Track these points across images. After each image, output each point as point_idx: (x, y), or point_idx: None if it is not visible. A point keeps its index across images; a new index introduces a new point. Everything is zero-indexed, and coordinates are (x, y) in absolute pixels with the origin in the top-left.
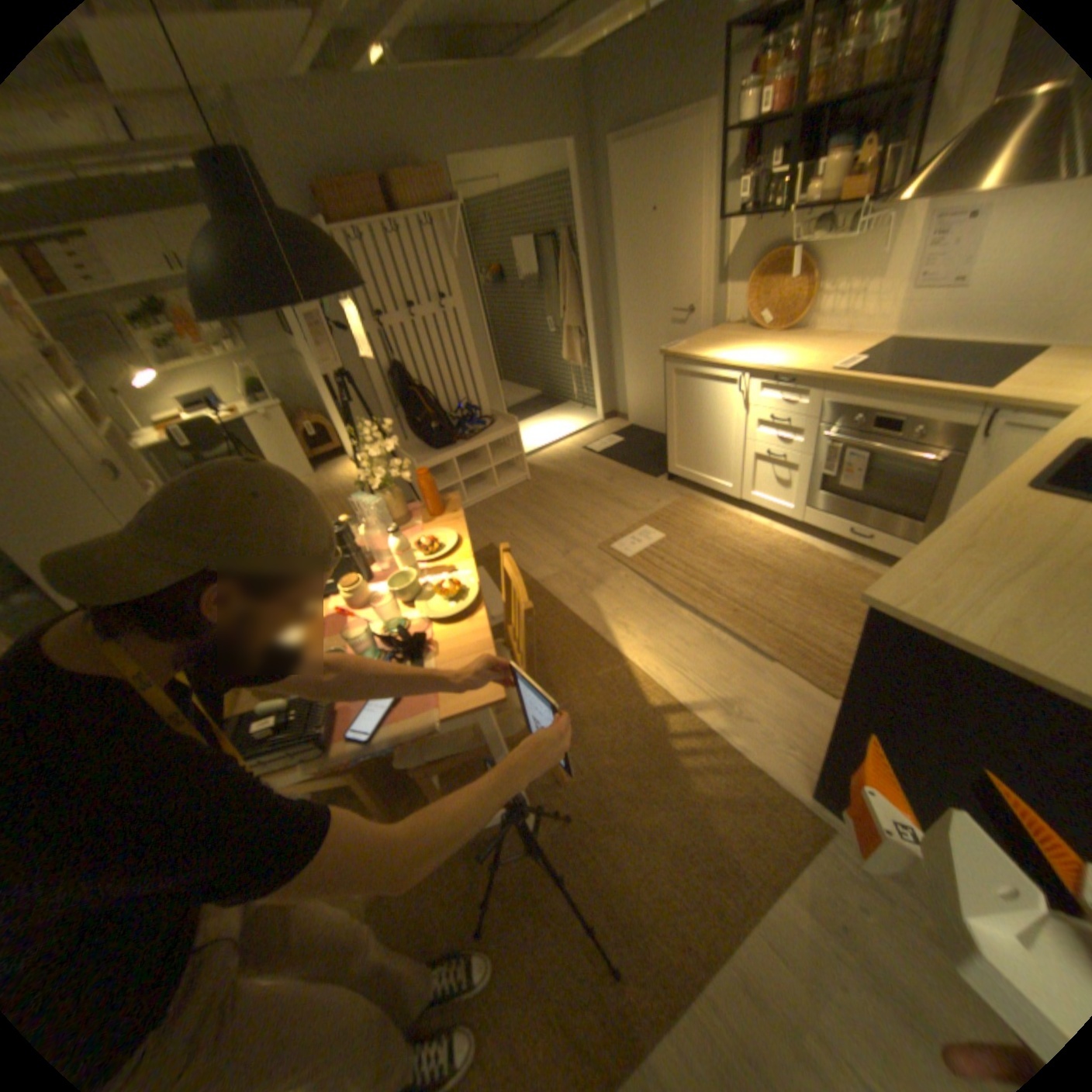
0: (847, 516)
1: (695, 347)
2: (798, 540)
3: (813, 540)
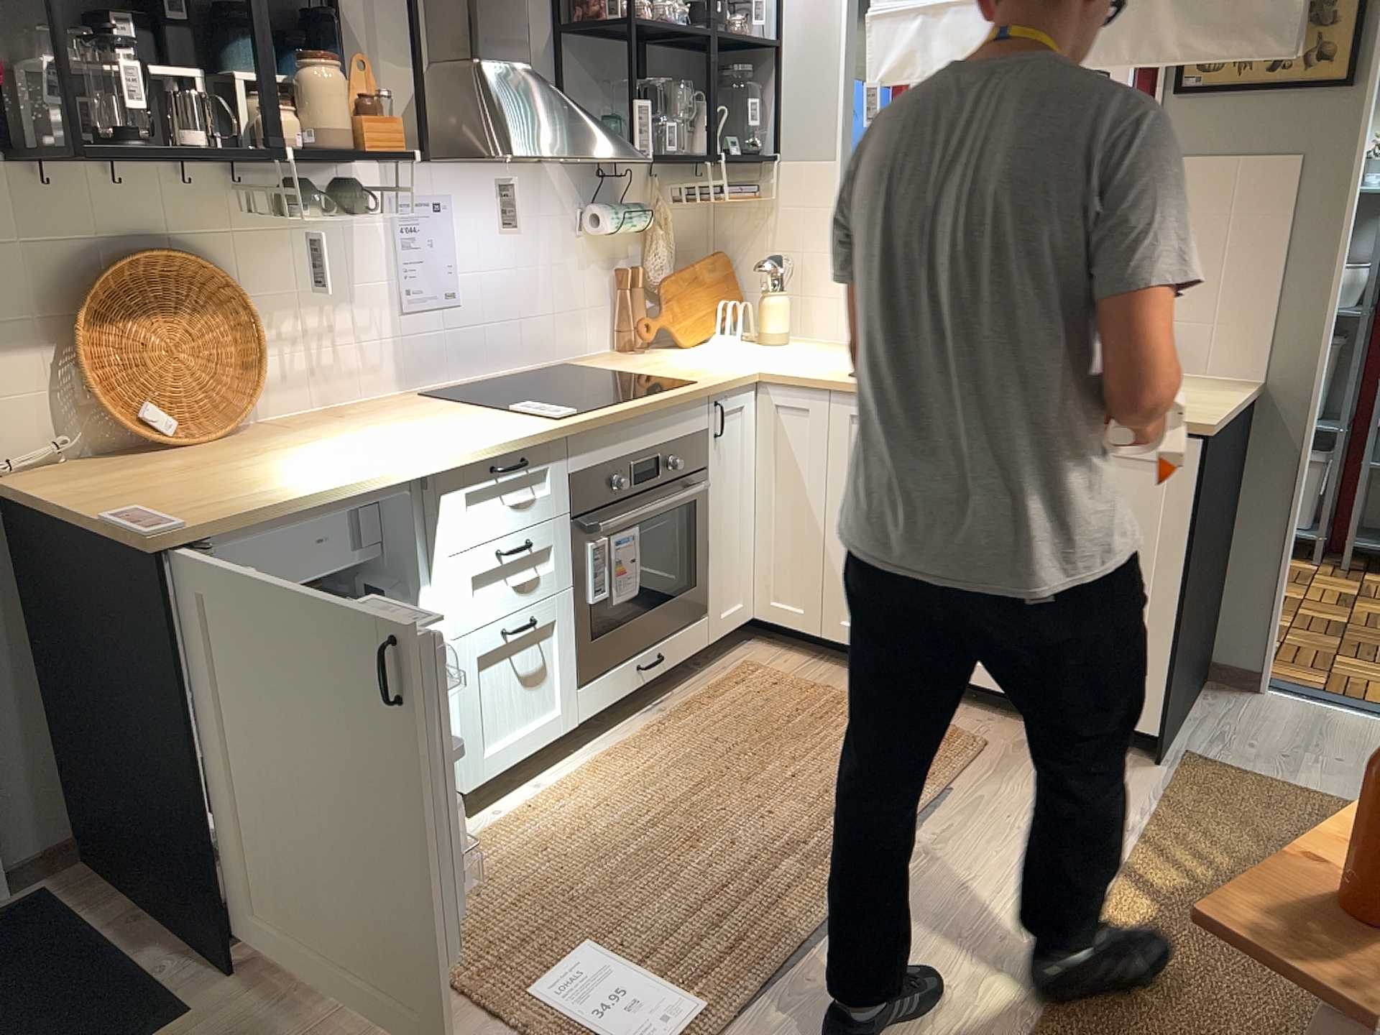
0: (614, 660)
1: (208, 500)
2: (605, 755)
3: (599, 743)
